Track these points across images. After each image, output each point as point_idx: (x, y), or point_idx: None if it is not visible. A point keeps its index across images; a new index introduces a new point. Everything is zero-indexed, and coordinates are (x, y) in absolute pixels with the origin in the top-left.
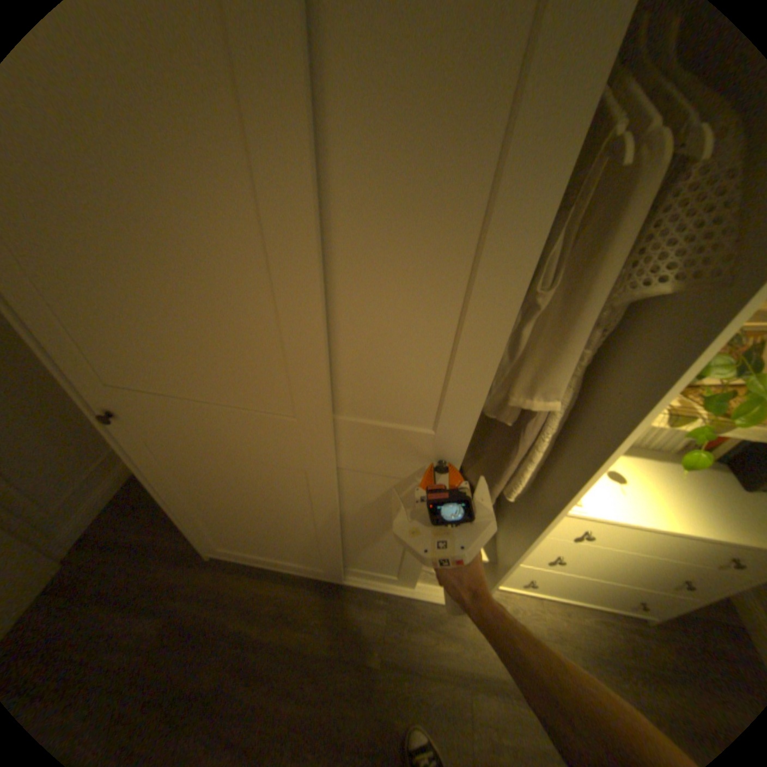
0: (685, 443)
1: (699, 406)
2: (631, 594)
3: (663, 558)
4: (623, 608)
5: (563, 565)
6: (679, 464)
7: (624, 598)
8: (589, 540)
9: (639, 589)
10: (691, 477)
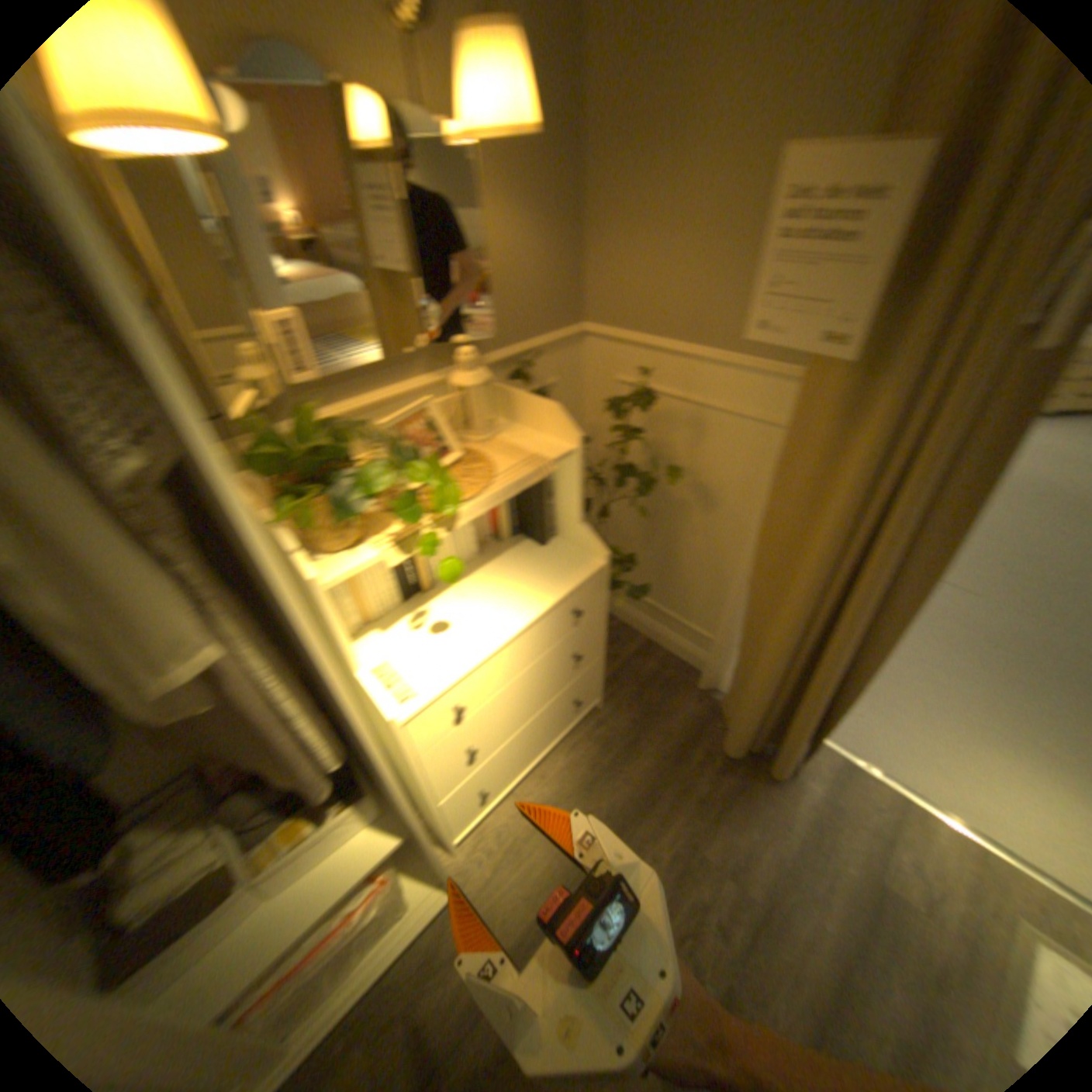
0: (480, 540)
1: (421, 516)
2: (558, 705)
3: (536, 660)
4: (570, 720)
5: (476, 752)
6: (488, 564)
7: (559, 714)
8: (462, 713)
9: (558, 697)
10: (502, 569)
